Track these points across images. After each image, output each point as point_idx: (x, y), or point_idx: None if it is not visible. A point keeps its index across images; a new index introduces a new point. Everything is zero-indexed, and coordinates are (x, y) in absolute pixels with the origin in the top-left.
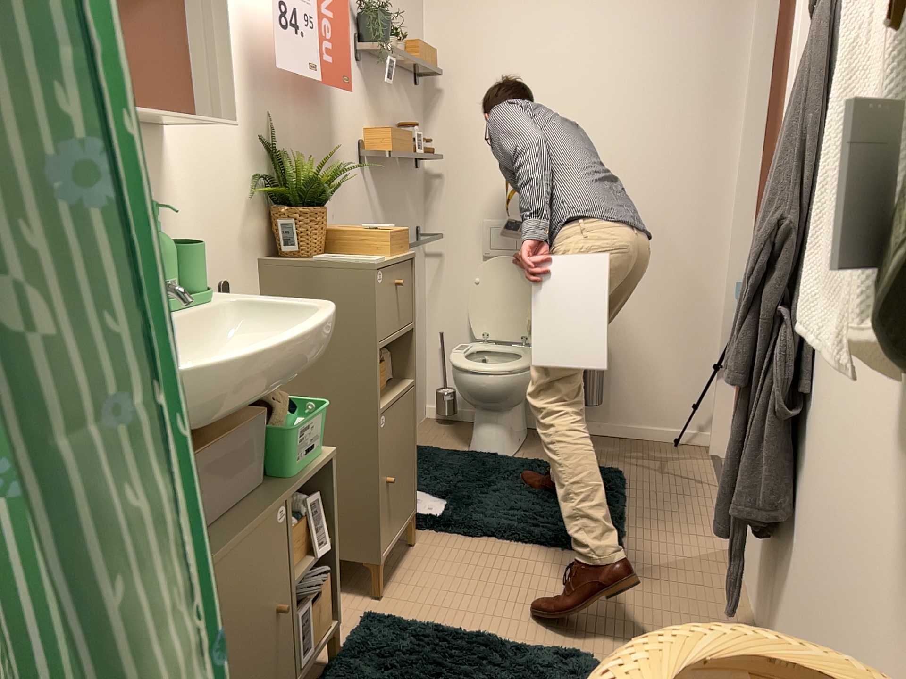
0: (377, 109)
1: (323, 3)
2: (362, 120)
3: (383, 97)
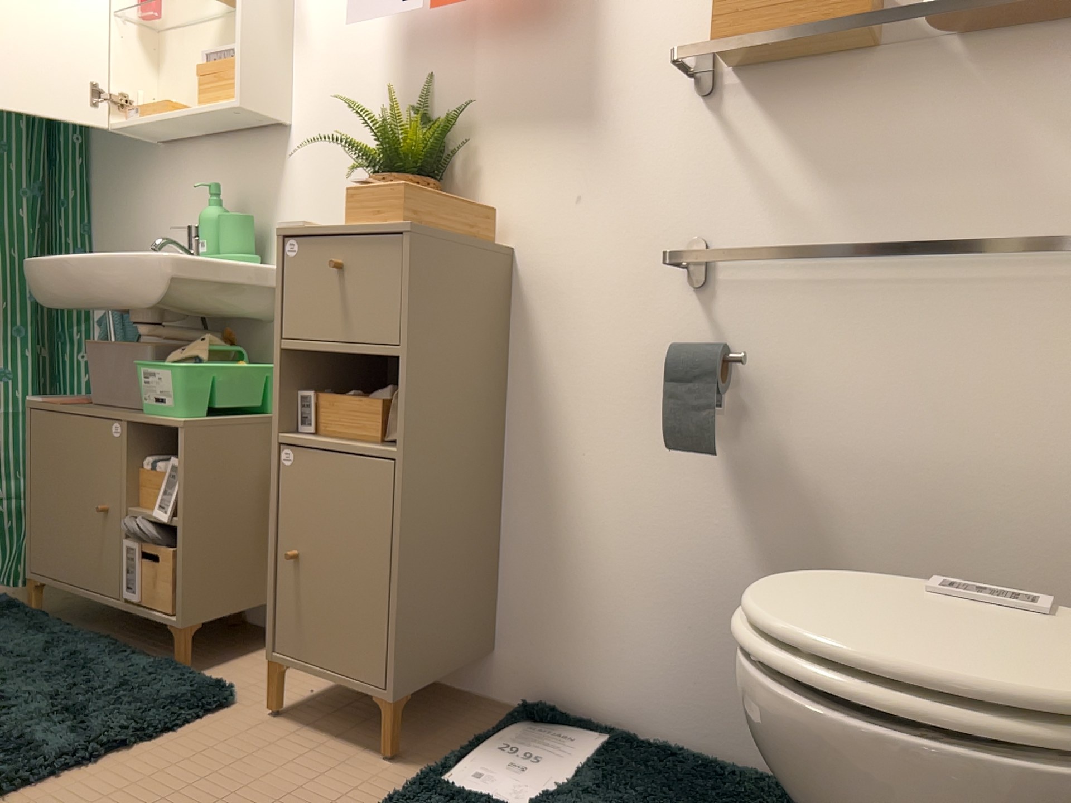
0: None
1: None
2: (712, 7)
3: None
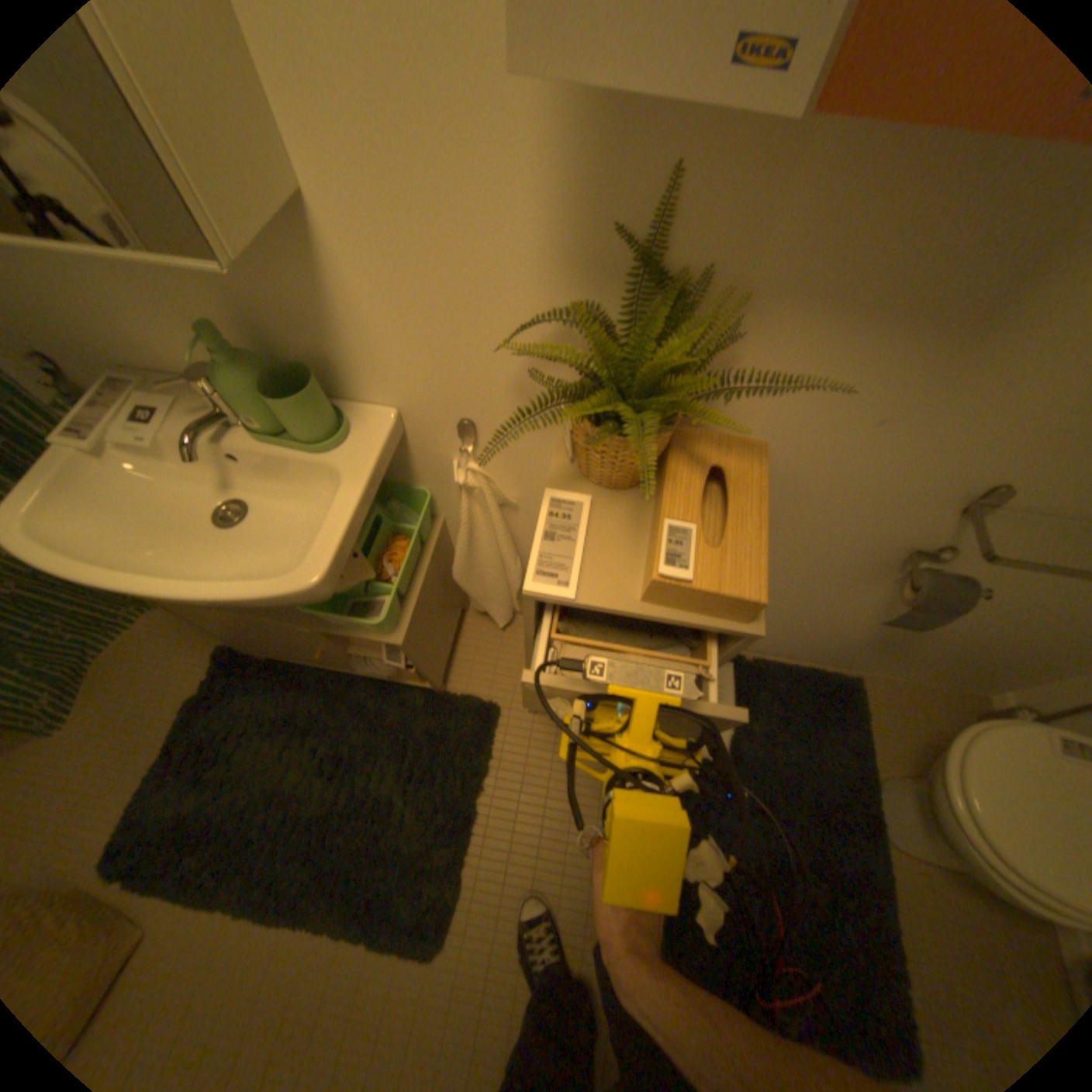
0: None
1: None
2: None
3: None
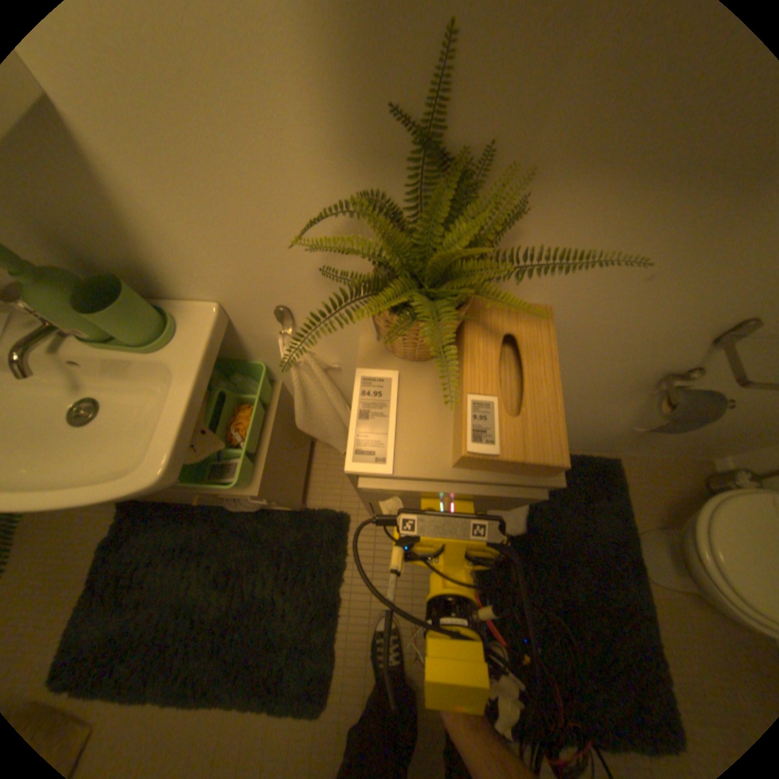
0: None
1: None
2: None
3: None
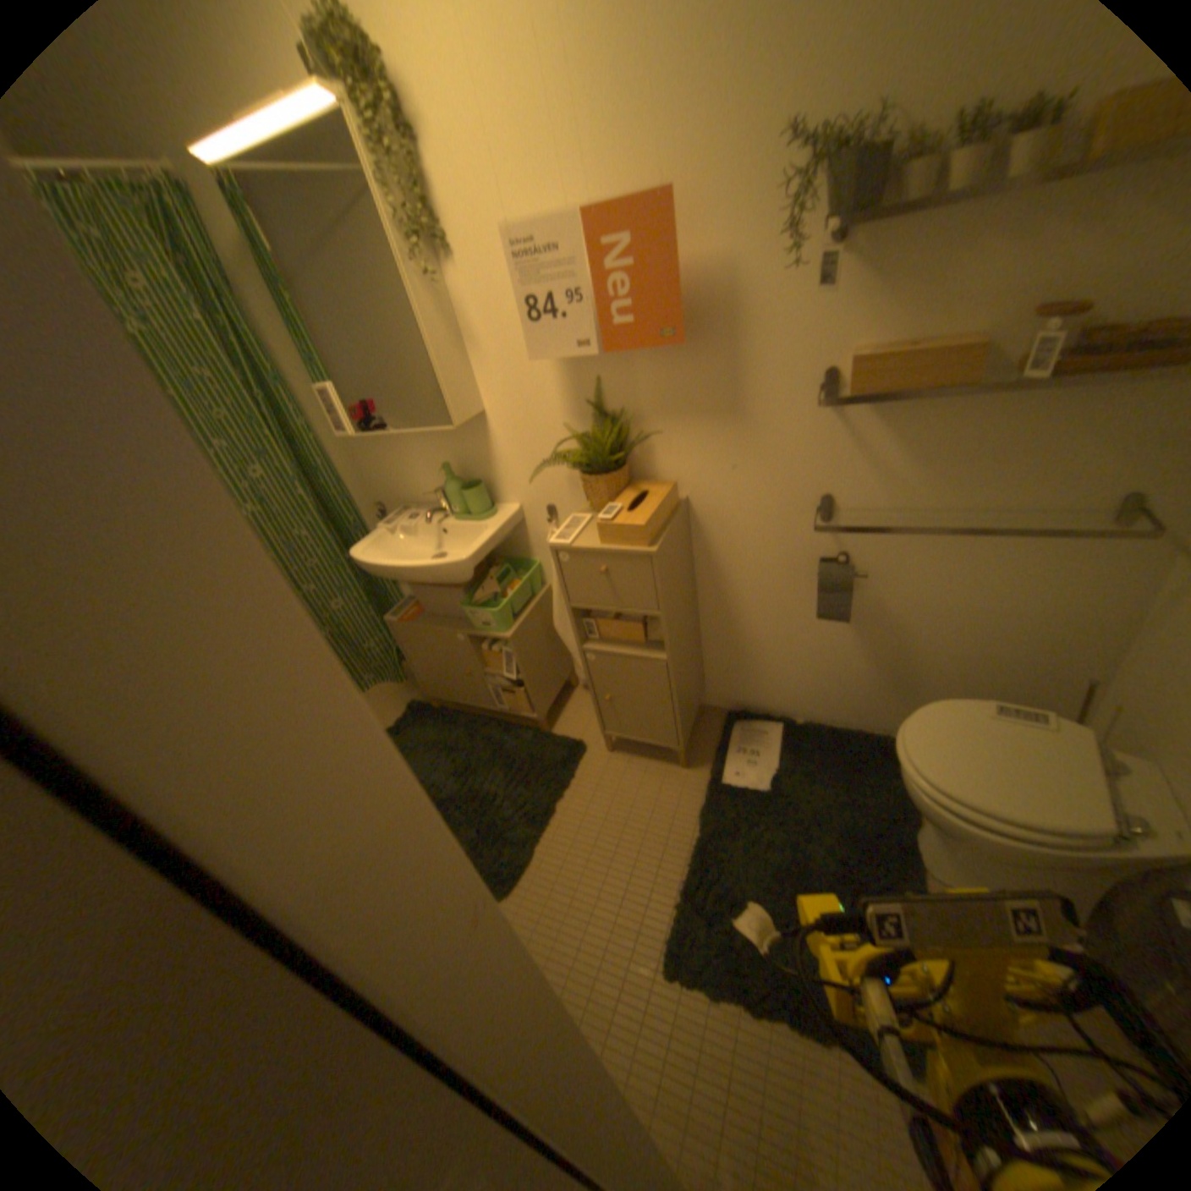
0: (926, 295)
1: (603, 252)
2: (842, 331)
3: (967, 261)
